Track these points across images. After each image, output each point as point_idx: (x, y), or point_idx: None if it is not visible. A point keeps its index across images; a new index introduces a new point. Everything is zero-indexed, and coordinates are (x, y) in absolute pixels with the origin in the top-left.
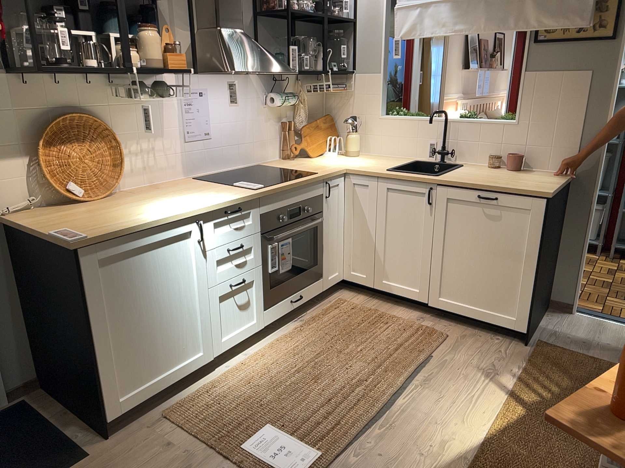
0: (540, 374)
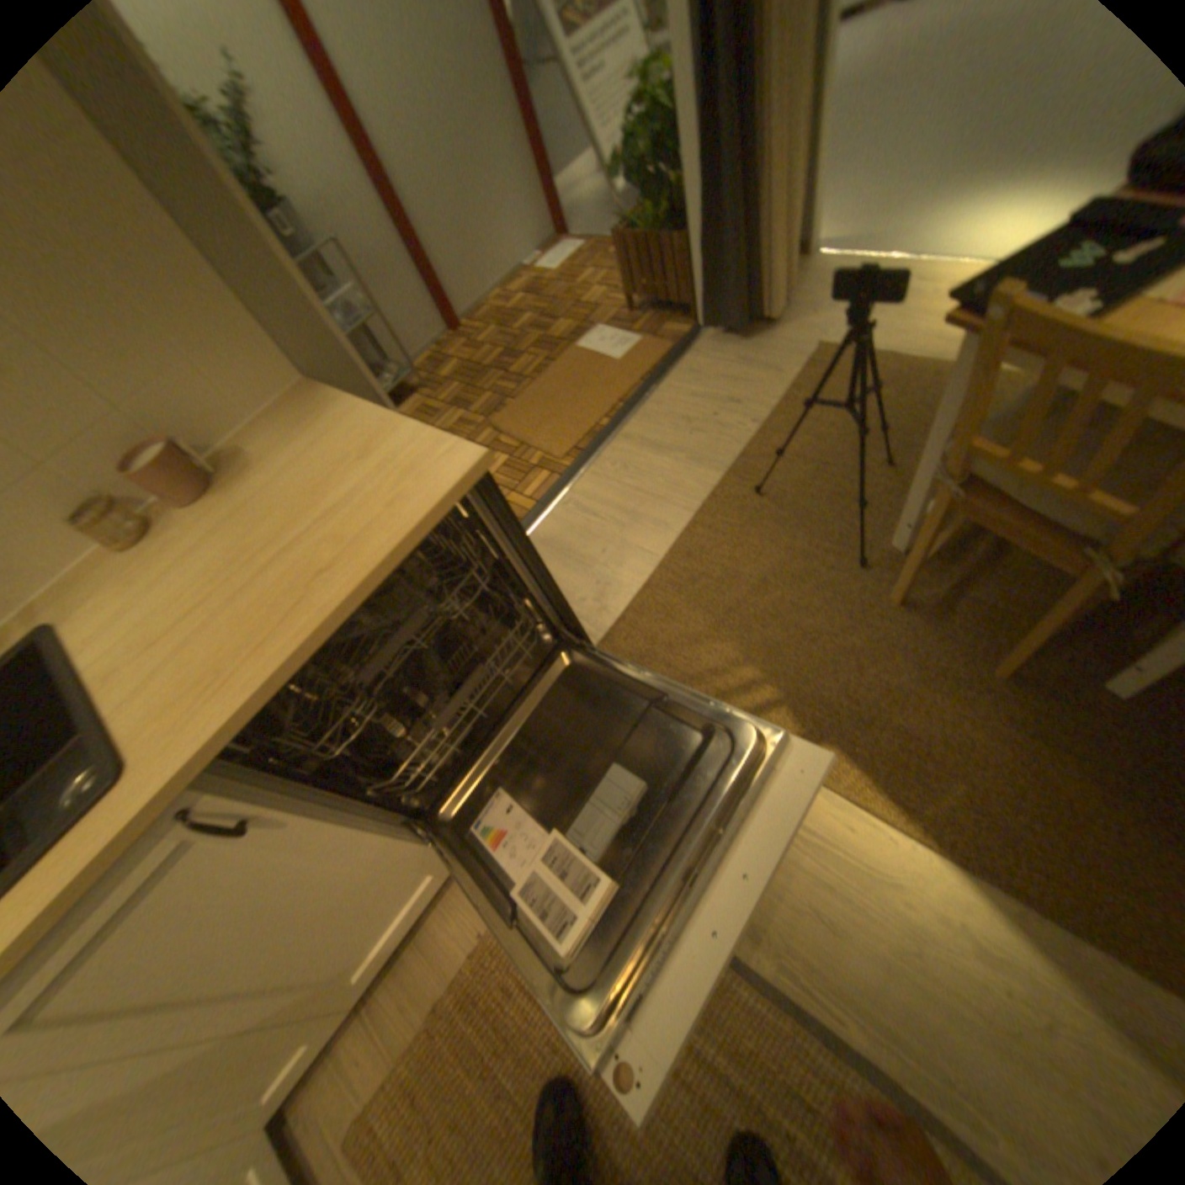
0: (705, 688)
